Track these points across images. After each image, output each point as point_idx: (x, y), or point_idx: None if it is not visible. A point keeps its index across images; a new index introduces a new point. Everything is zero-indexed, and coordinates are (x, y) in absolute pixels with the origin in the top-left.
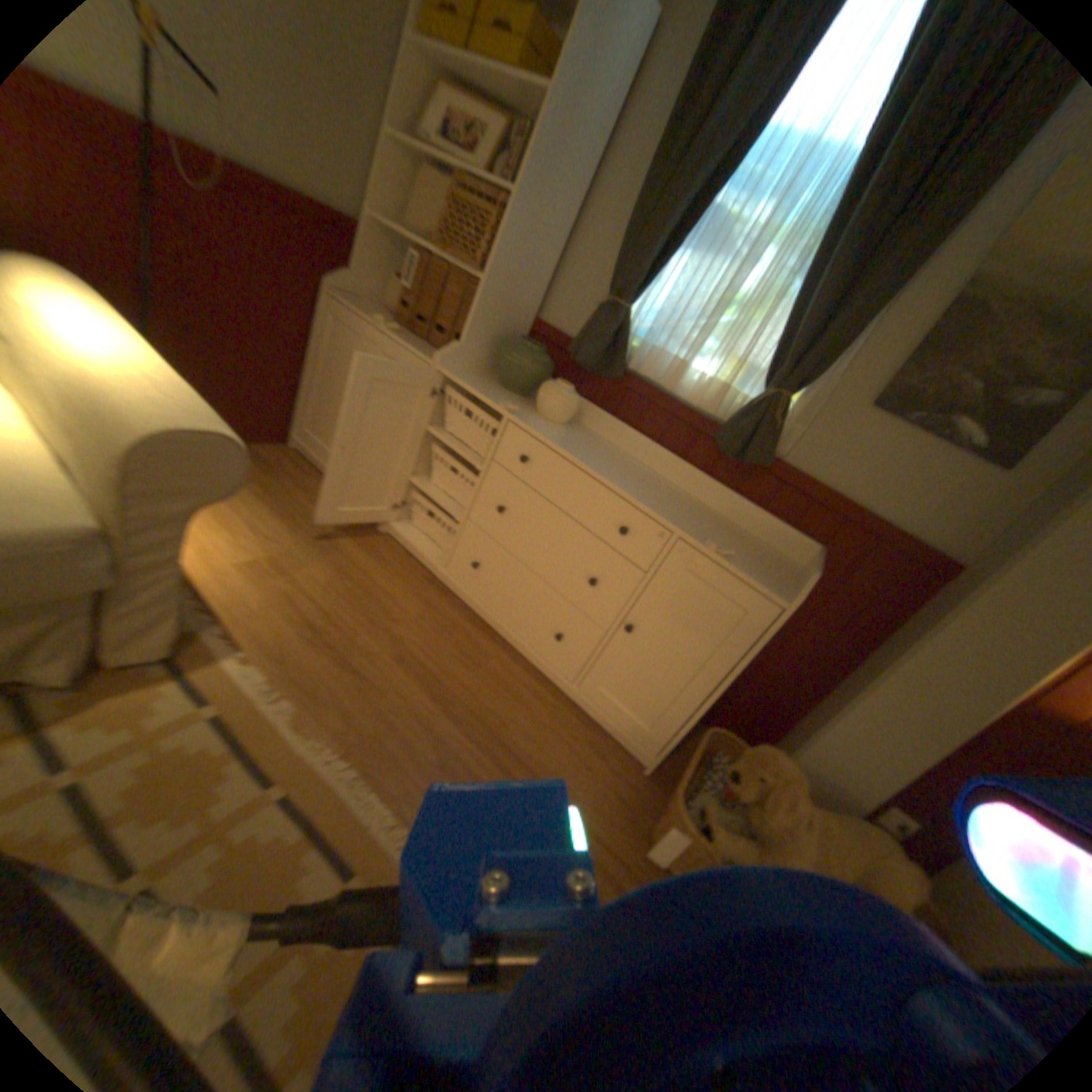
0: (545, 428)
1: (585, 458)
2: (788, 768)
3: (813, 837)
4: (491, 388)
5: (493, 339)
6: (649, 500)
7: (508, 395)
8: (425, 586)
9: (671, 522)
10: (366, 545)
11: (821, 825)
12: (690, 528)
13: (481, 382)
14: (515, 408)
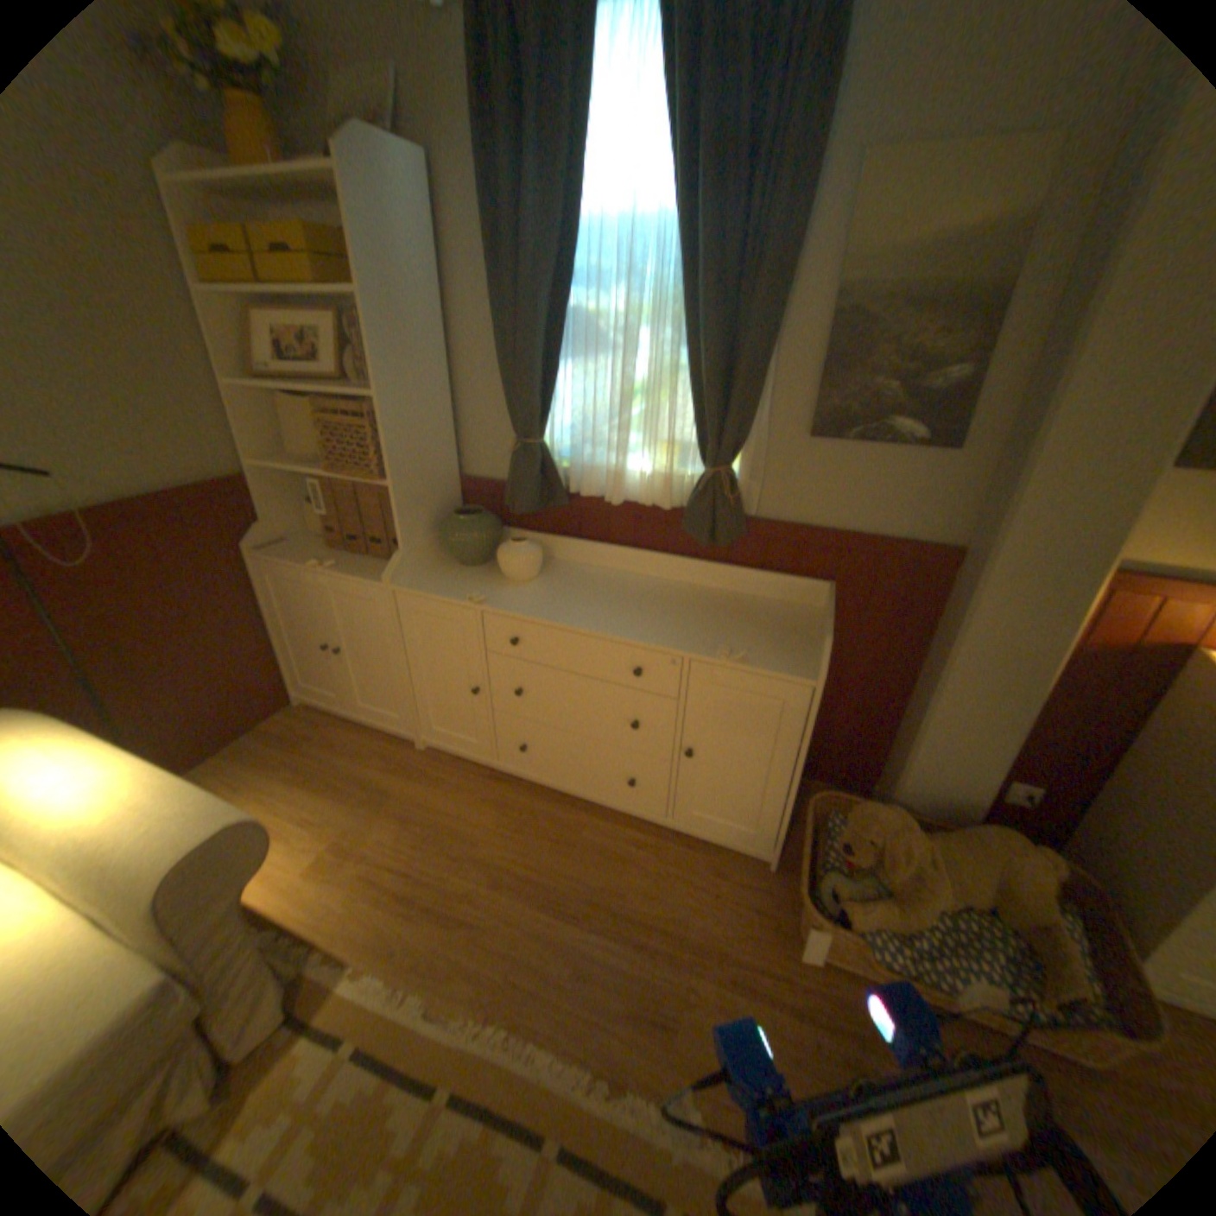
0: (519, 596)
1: (569, 613)
2: (888, 818)
3: (939, 870)
4: (450, 576)
5: (429, 524)
6: (646, 628)
7: (470, 572)
8: (486, 785)
9: (675, 644)
10: (411, 773)
11: (941, 854)
12: (696, 638)
13: (438, 573)
14: (481, 594)
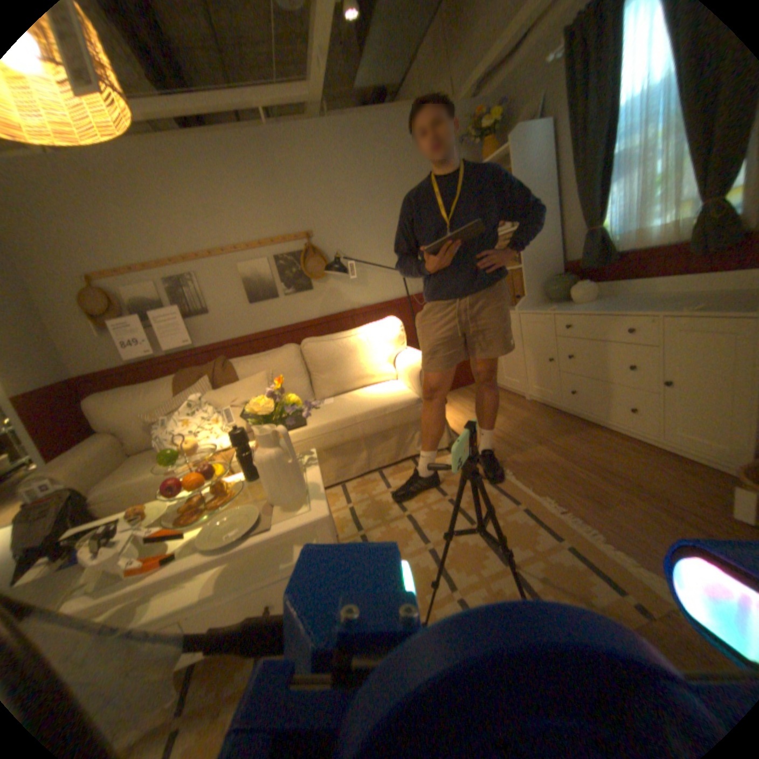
0: (576, 307)
1: (598, 308)
2: None
3: None
4: (546, 306)
5: (541, 285)
6: (643, 307)
7: (557, 304)
8: (554, 415)
9: (657, 310)
10: (520, 406)
11: None
12: (676, 307)
13: (541, 306)
14: (555, 307)
